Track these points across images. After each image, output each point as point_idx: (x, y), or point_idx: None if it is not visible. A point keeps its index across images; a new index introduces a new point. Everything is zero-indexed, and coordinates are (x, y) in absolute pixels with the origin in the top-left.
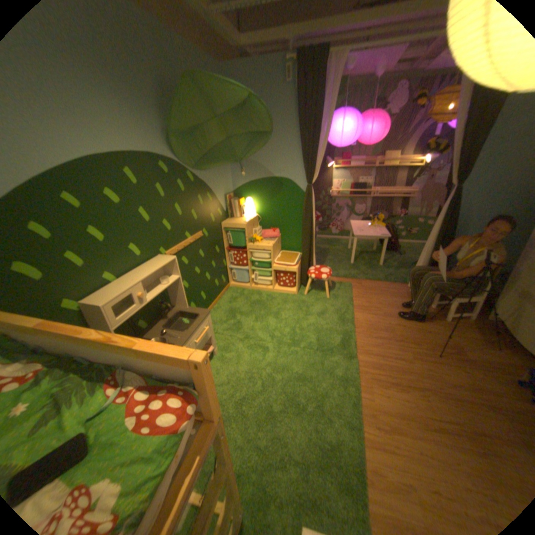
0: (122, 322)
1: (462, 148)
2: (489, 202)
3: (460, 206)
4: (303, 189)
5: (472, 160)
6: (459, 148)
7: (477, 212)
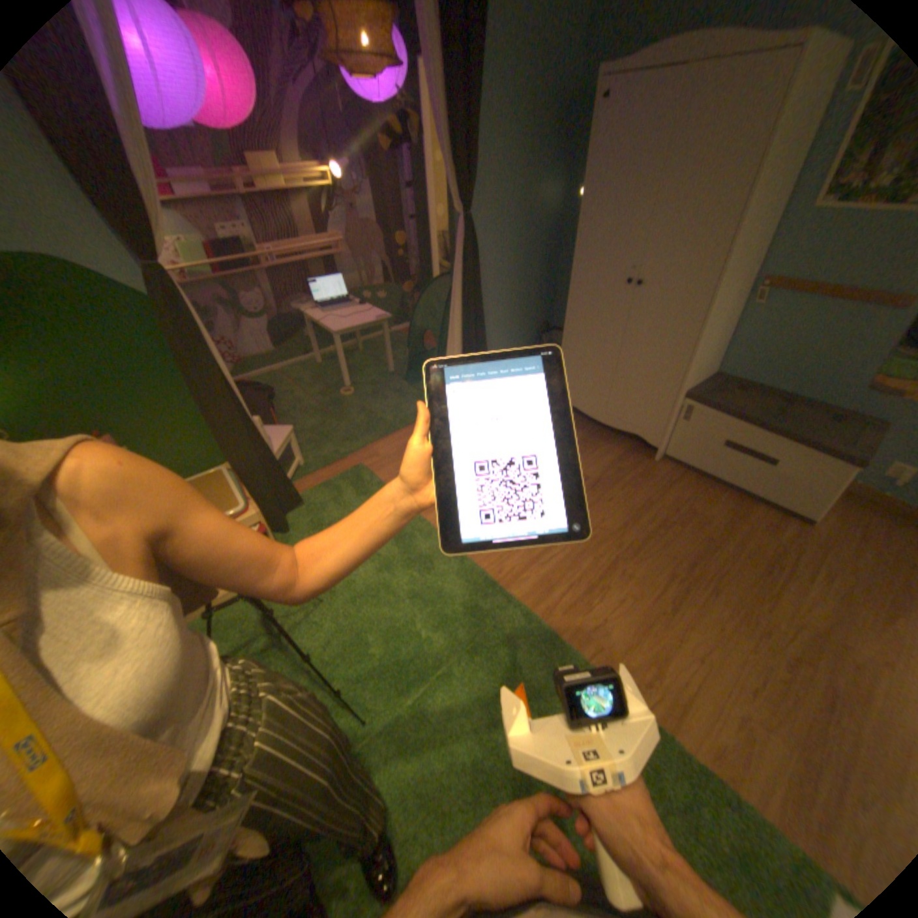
0: None
1: (452, 133)
2: (497, 238)
3: (470, 253)
4: (129, 283)
5: (474, 159)
6: (447, 134)
7: (489, 258)
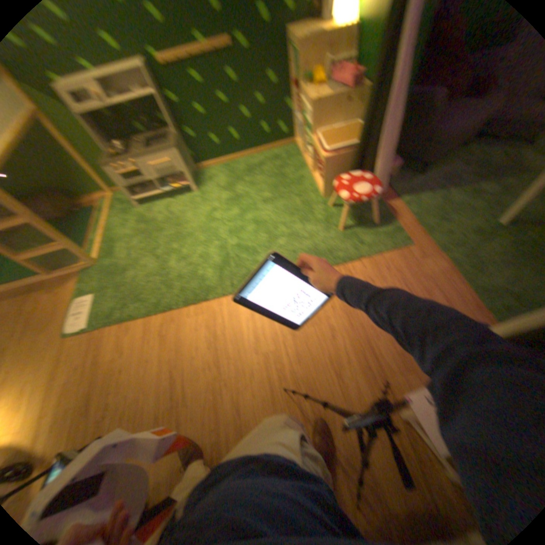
0: (113, 115)
1: None
2: None
3: None
4: None
5: None
6: None
7: None
